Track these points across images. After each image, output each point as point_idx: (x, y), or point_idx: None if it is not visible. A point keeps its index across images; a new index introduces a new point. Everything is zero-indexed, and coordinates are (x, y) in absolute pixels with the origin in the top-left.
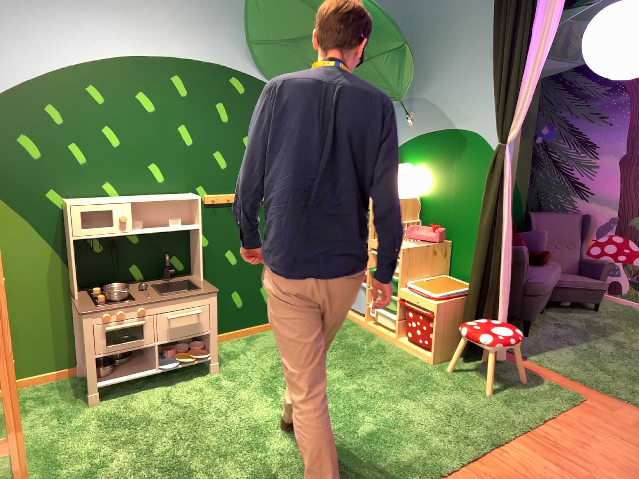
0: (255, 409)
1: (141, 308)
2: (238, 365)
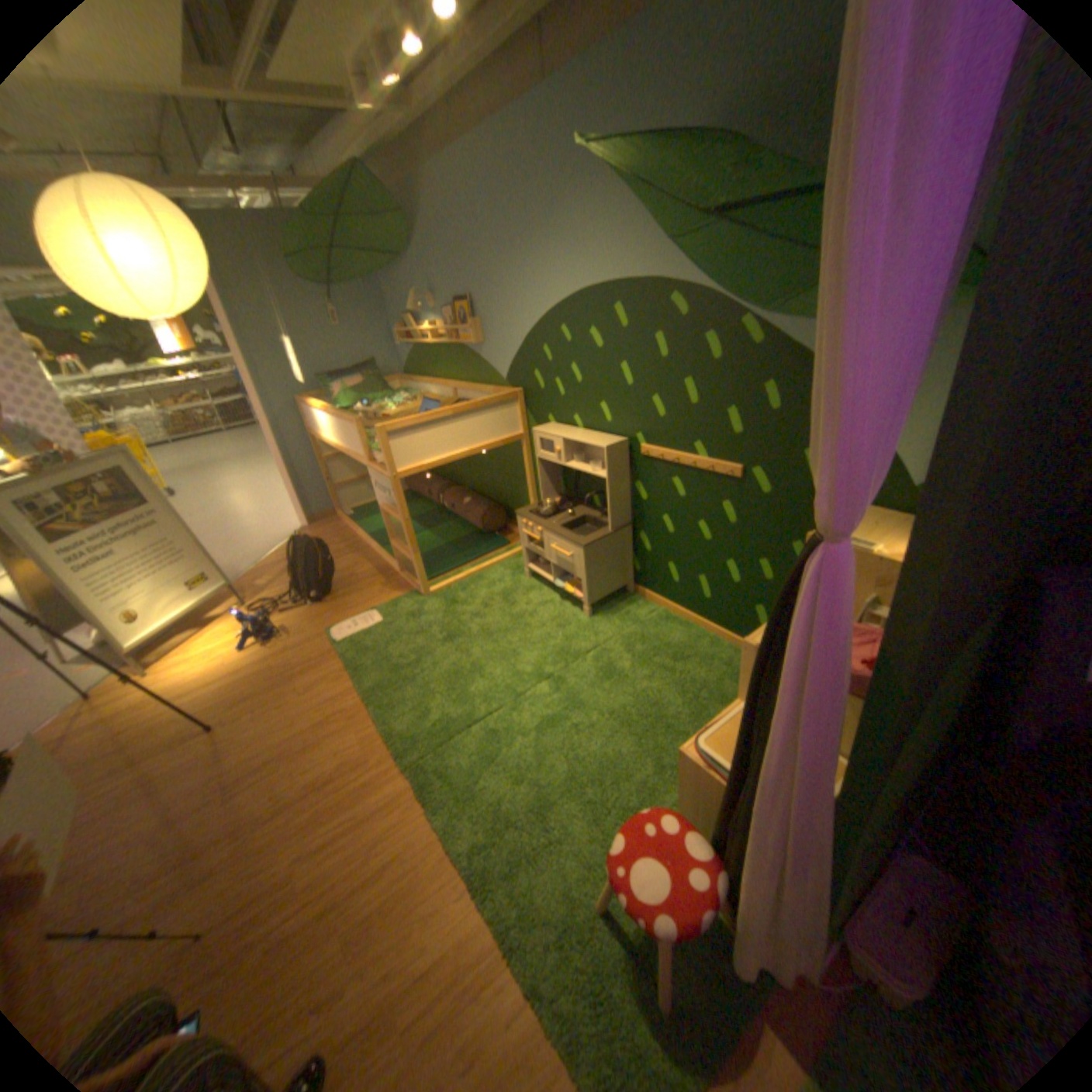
0: (530, 656)
1: (538, 529)
2: (609, 627)
